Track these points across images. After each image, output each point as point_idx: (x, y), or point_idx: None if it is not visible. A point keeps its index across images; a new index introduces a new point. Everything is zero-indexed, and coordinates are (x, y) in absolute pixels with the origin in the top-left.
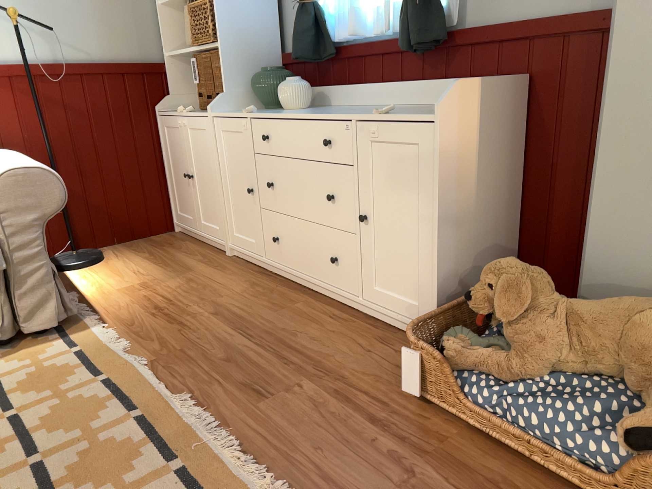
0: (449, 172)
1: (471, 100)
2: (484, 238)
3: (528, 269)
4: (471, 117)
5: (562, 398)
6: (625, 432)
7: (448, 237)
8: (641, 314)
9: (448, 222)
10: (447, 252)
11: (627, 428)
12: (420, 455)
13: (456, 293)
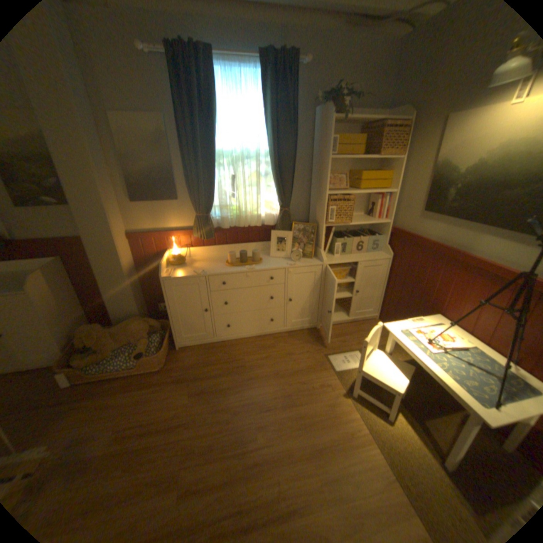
0: (42, 307)
1: (39, 279)
2: (68, 319)
3: (90, 328)
4: (42, 284)
5: (116, 359)
6: (132, 358)
7: (53, 328)
8: (128, 326)
9: (50, 323)
10: (55, 333)
11: (134, 356)
12: (79, 402)
13: (66, 343)
